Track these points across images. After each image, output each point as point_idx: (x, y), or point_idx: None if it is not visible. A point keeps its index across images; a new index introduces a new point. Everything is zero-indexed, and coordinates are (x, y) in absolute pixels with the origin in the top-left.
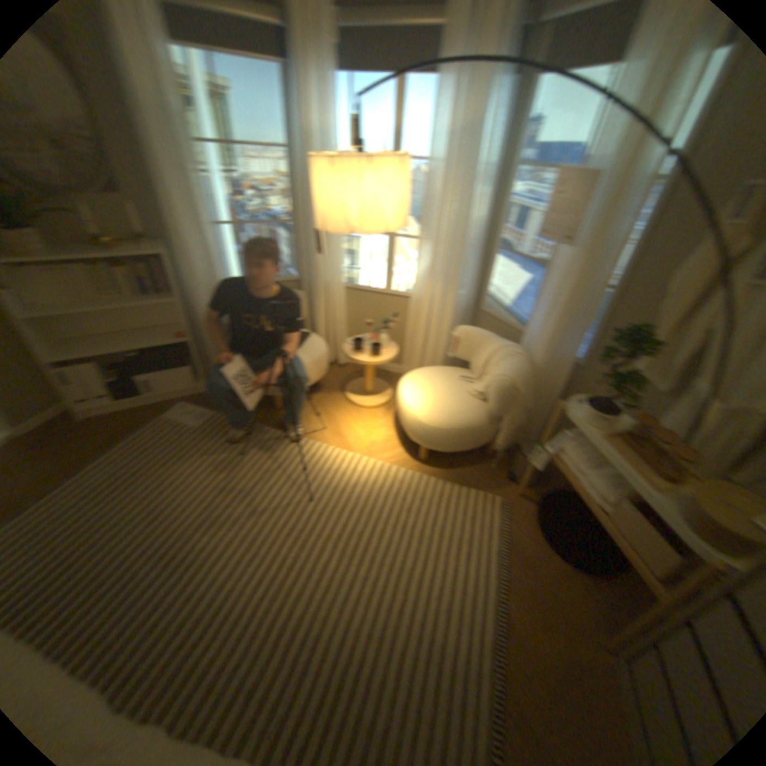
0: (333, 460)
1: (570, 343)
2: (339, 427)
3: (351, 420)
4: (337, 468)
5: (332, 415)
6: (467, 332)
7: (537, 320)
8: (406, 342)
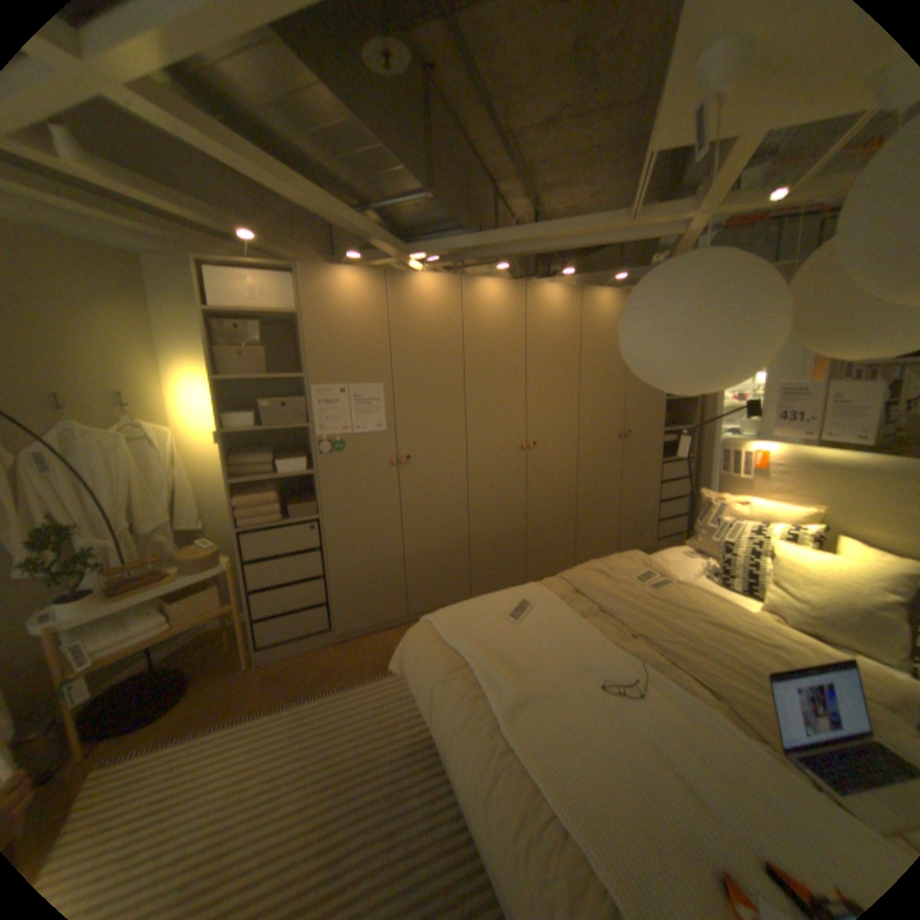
0: None
1: None
2: None
3: None
4: None
5: None
6: None
7: None
8: None
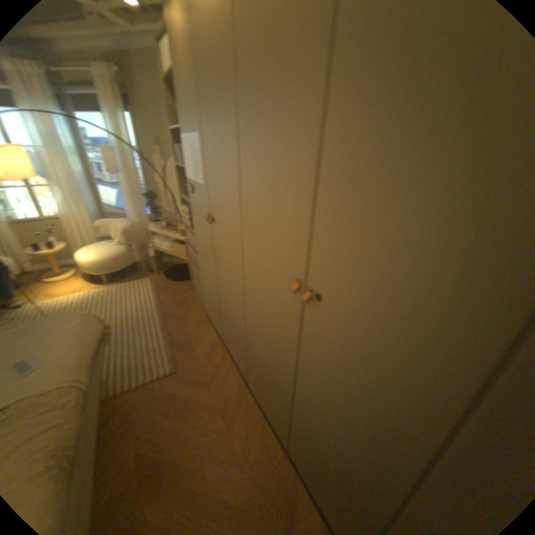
0: (50, 303)
1: (142, 210)
2: (46, 294)
3: (53, 289)
4: (55, 304)
5: (37, 292)
6: (99, 222)
7: (126, 206)
8: (70, 243)
